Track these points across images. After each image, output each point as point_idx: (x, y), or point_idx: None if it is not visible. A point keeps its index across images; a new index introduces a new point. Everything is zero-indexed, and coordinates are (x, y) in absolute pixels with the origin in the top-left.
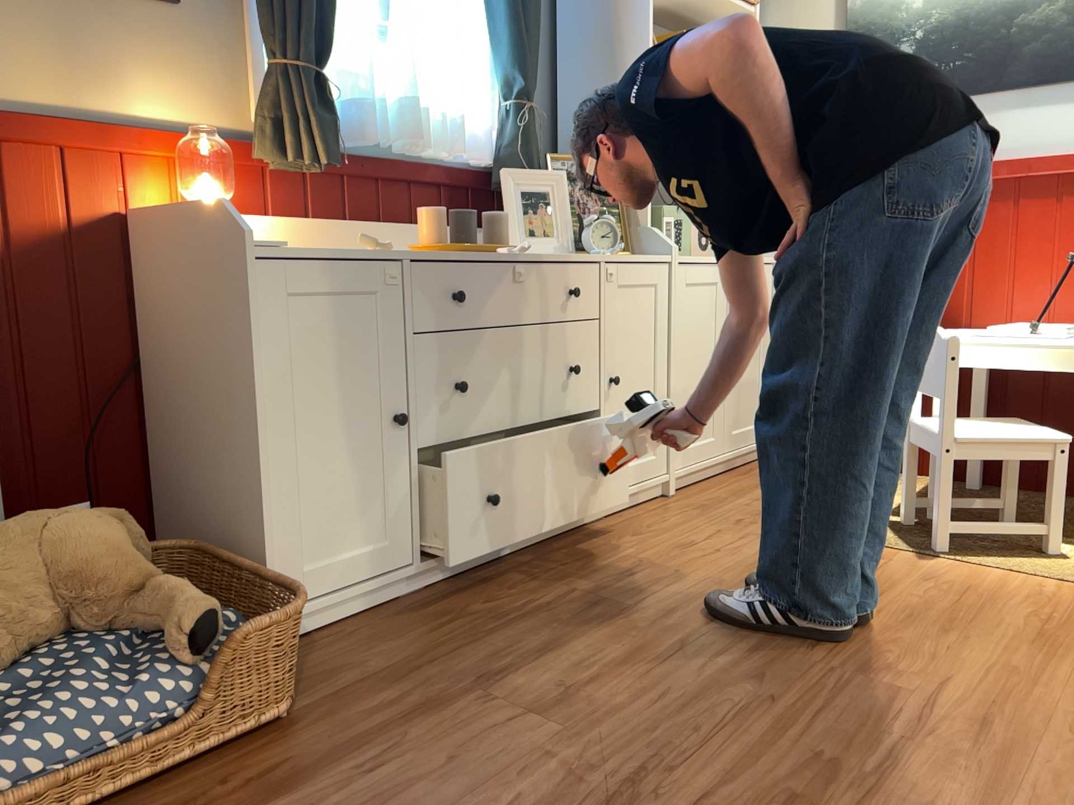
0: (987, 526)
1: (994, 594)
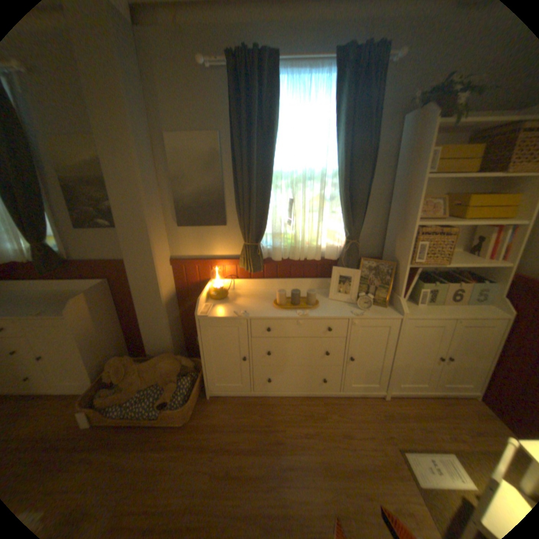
0: None
1: None
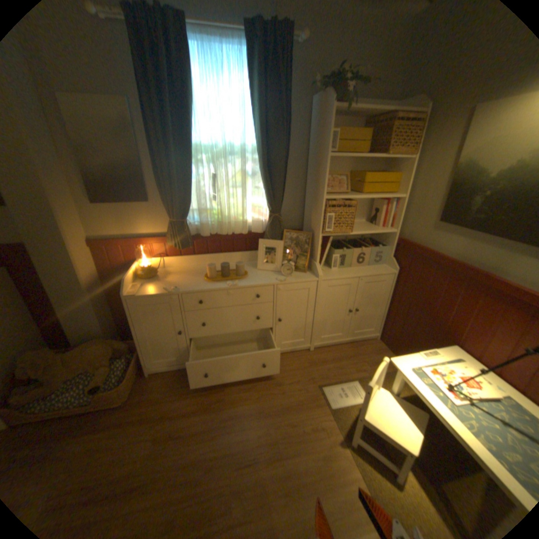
0: (374, 454)
1: (335, 489)
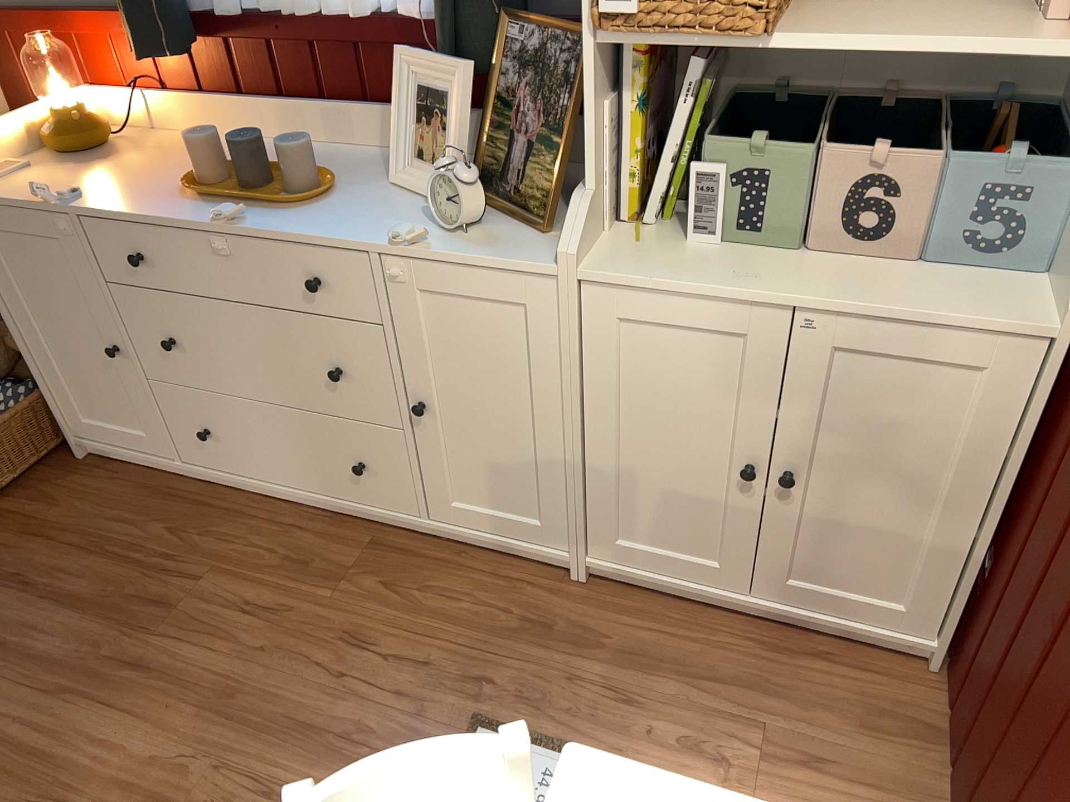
0: None
1: None
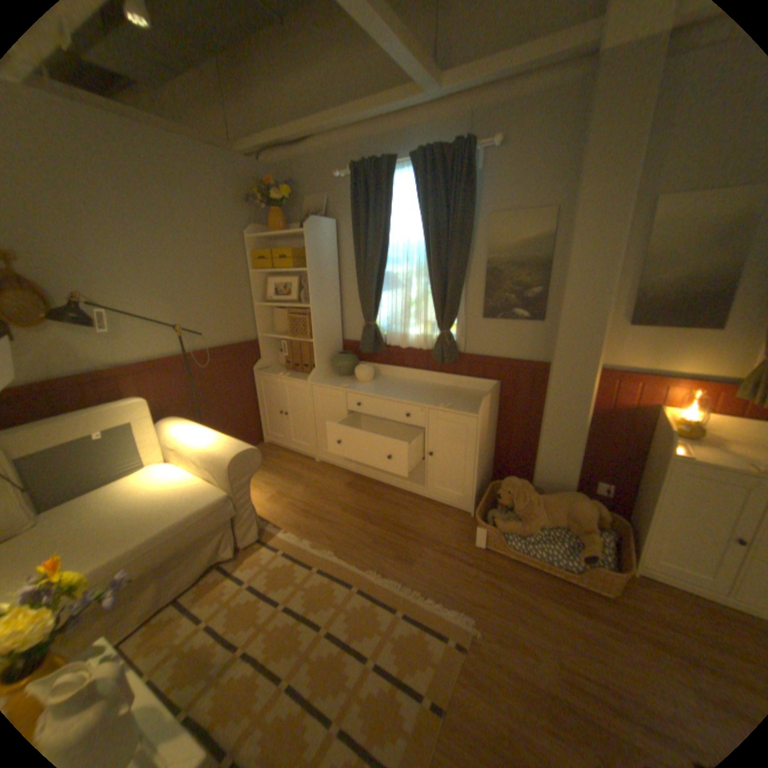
0: None
1: None
